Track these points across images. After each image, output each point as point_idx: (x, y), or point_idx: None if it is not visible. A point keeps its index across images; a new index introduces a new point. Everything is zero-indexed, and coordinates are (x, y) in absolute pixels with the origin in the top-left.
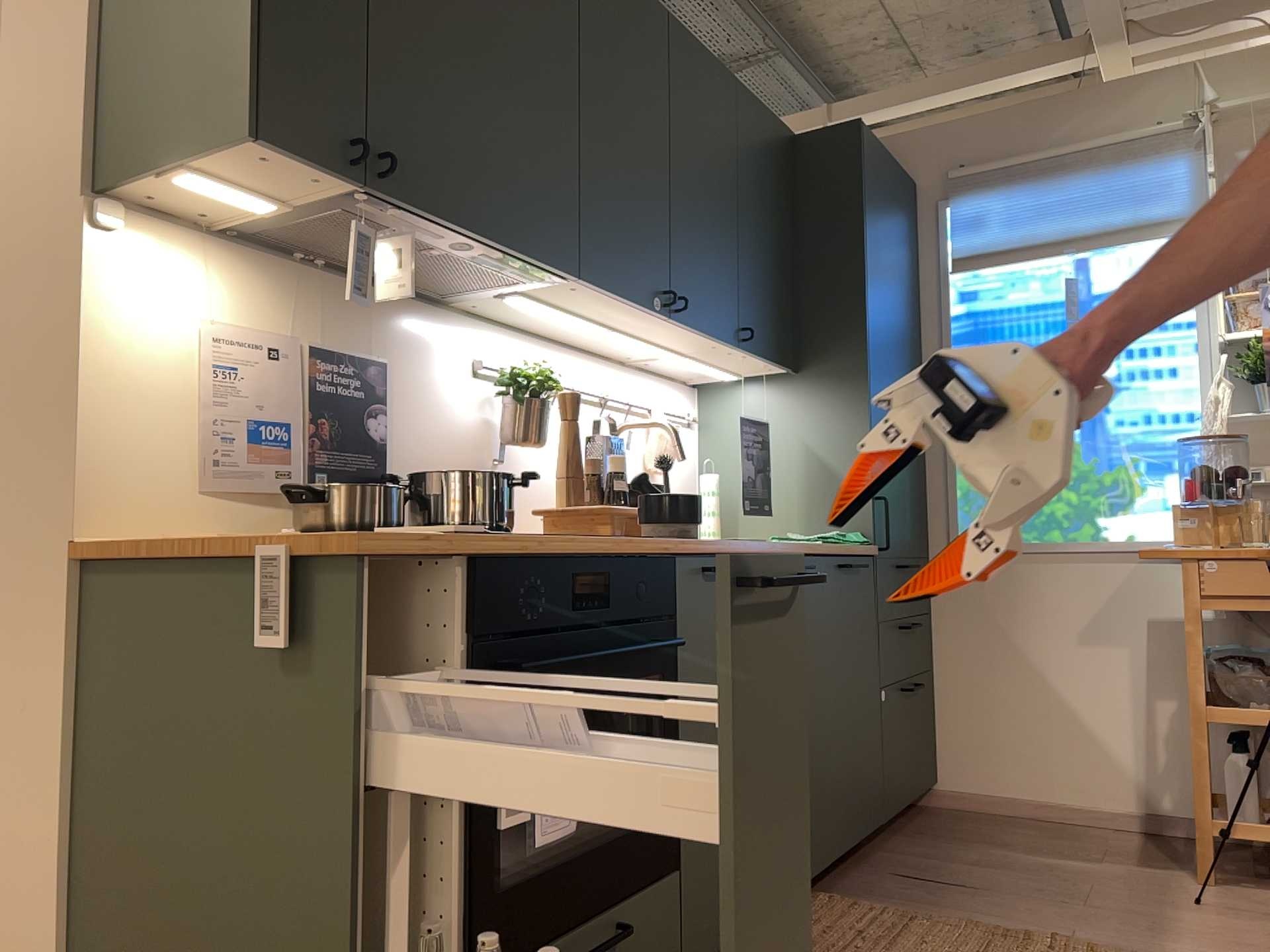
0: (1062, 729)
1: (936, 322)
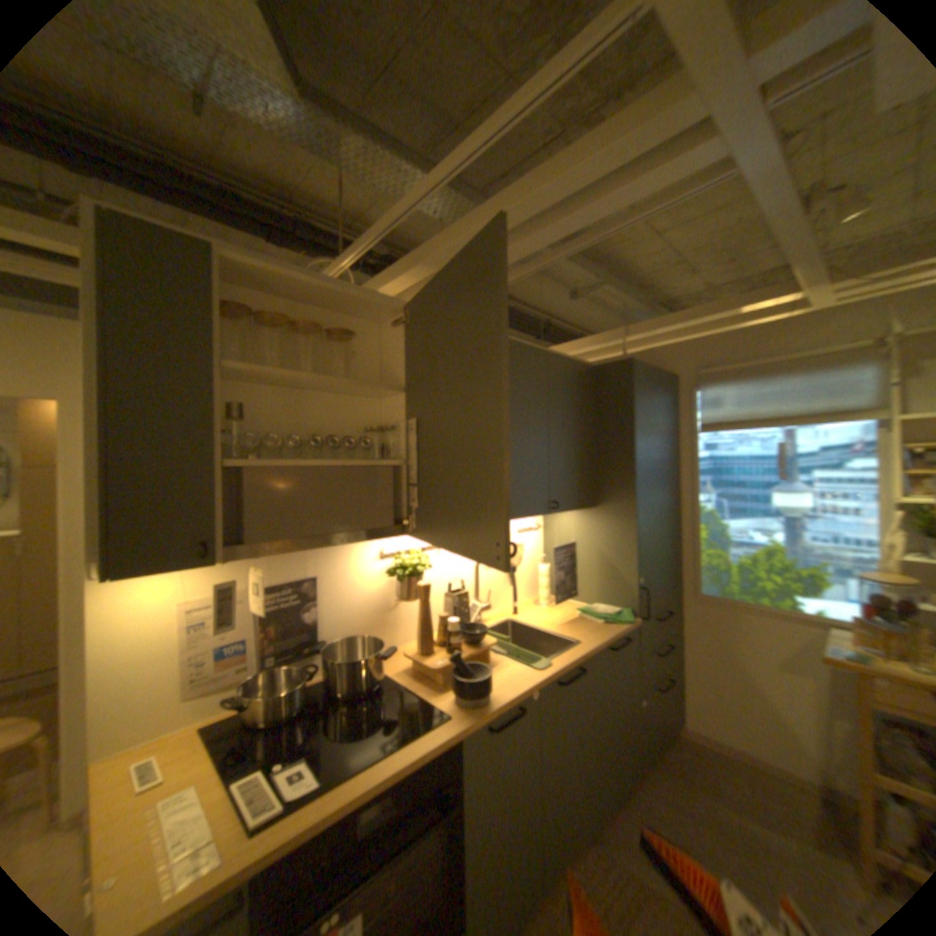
0: (767, 719)
1: (690, 460)
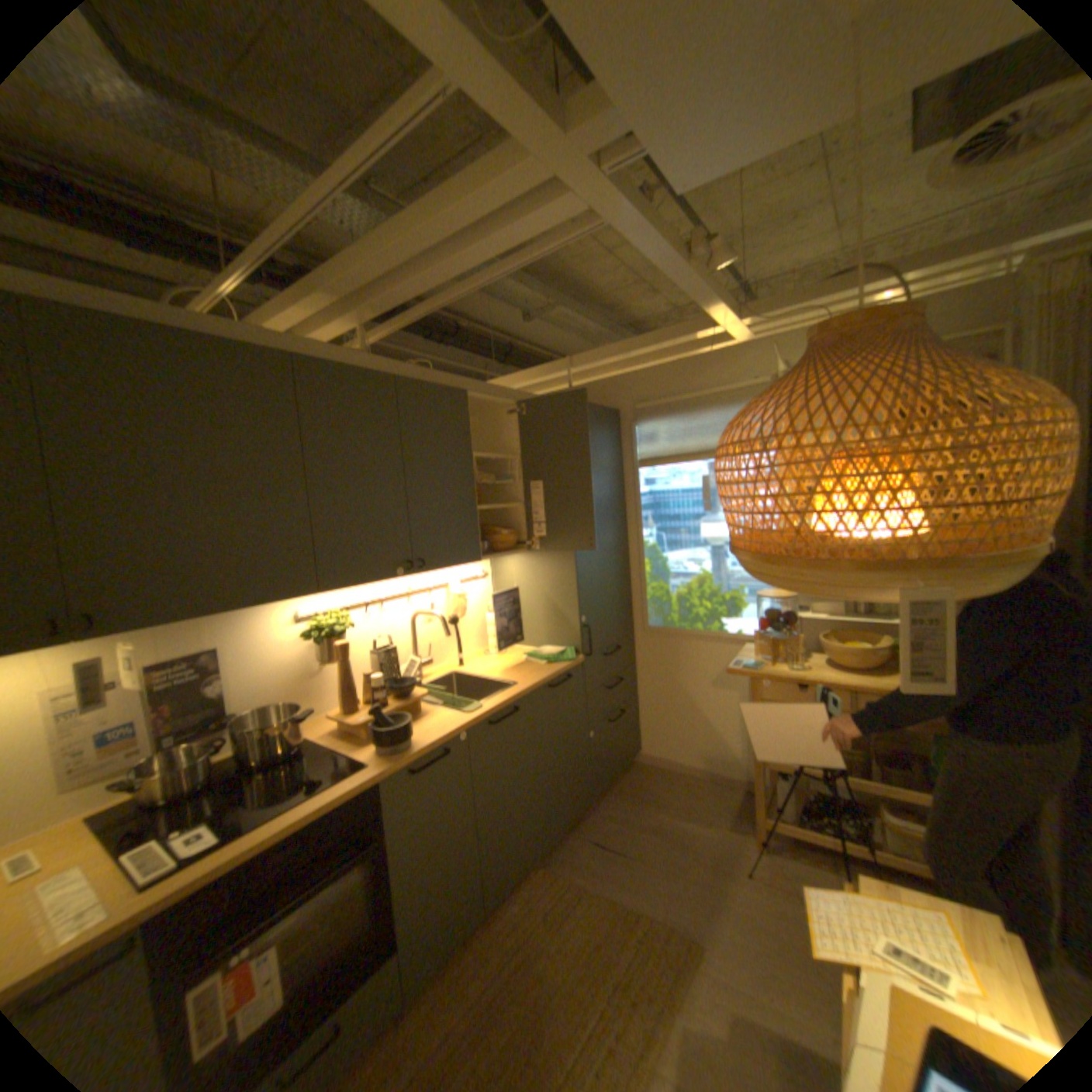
0: (703, 732)
1: (633, 496)
